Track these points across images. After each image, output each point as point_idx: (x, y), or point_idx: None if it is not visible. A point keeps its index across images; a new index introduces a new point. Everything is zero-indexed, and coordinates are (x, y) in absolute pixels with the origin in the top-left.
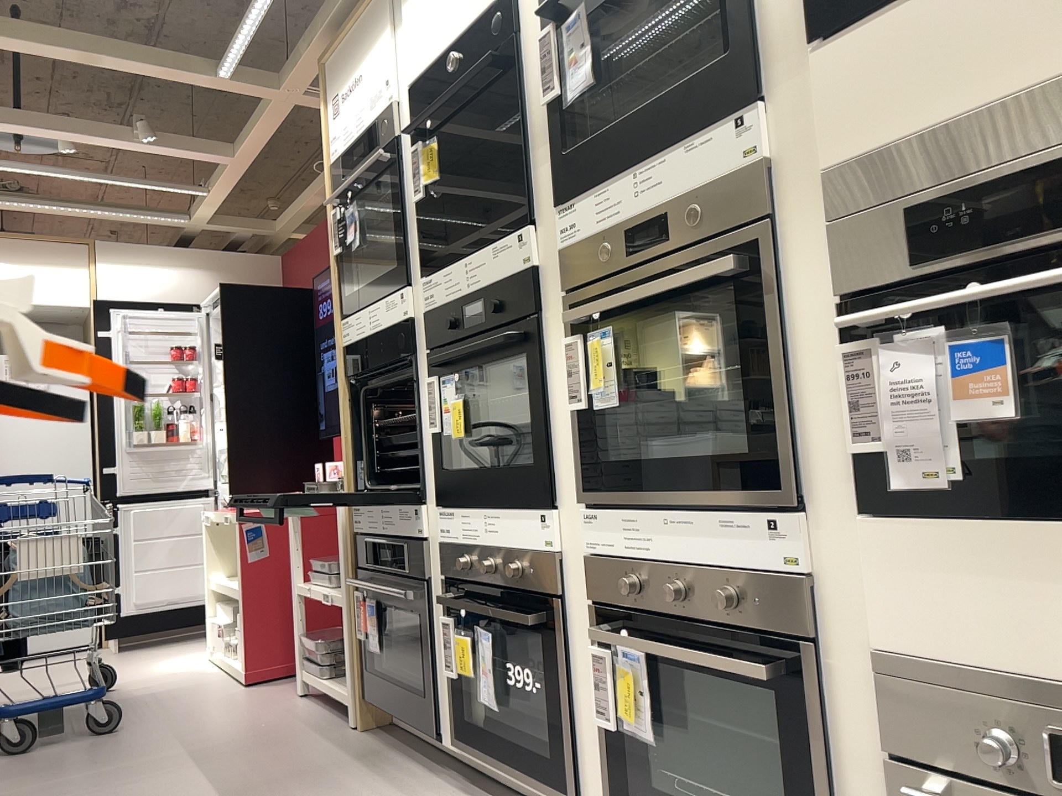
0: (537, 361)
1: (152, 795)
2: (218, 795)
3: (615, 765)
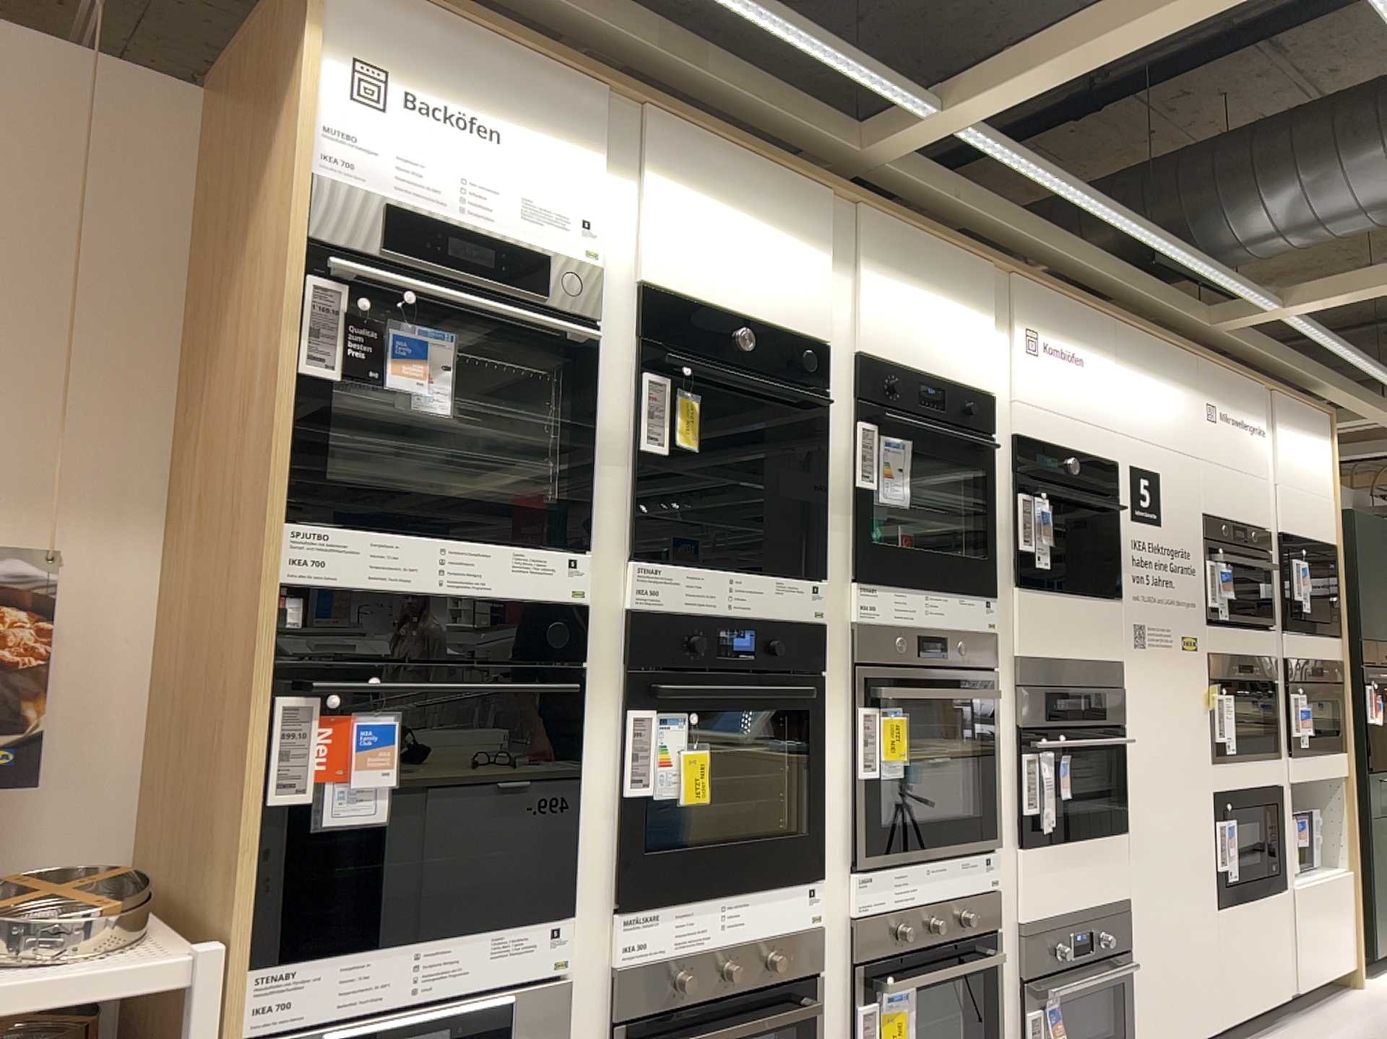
0: (816, 716)
1: None
2: None
3: None
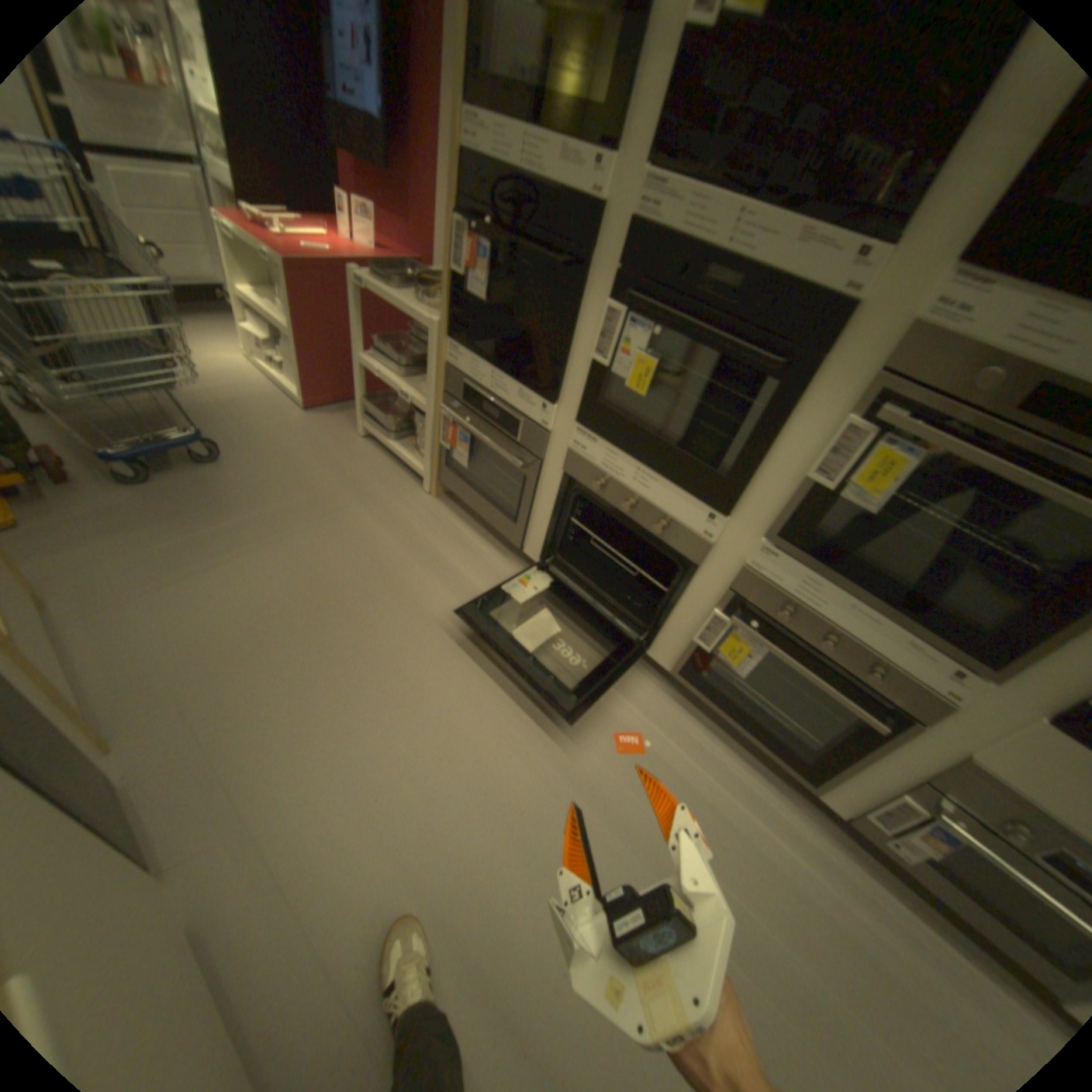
0: (791, 403)
1: (306, 564)
2: (362, 570)
3: (696, 658)
